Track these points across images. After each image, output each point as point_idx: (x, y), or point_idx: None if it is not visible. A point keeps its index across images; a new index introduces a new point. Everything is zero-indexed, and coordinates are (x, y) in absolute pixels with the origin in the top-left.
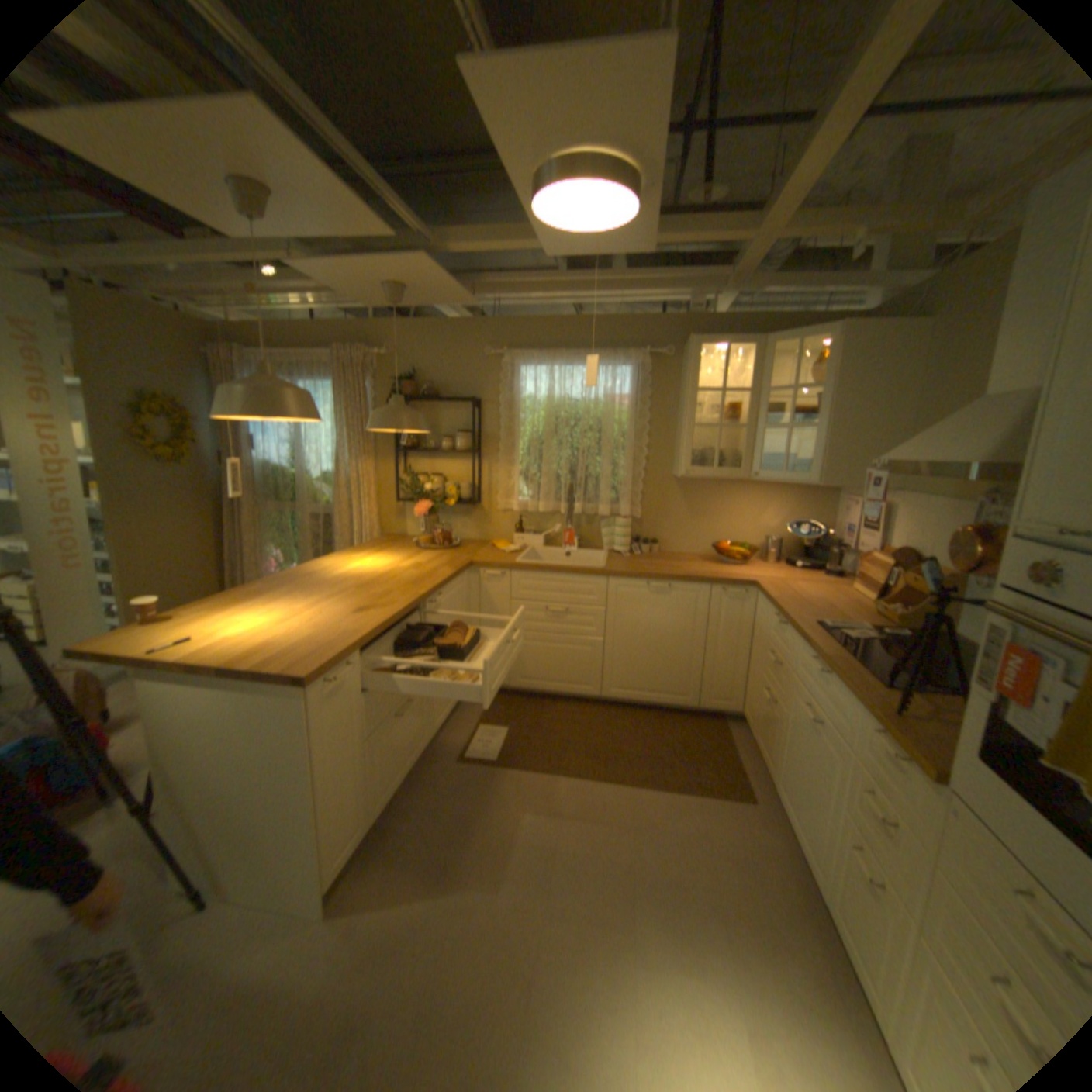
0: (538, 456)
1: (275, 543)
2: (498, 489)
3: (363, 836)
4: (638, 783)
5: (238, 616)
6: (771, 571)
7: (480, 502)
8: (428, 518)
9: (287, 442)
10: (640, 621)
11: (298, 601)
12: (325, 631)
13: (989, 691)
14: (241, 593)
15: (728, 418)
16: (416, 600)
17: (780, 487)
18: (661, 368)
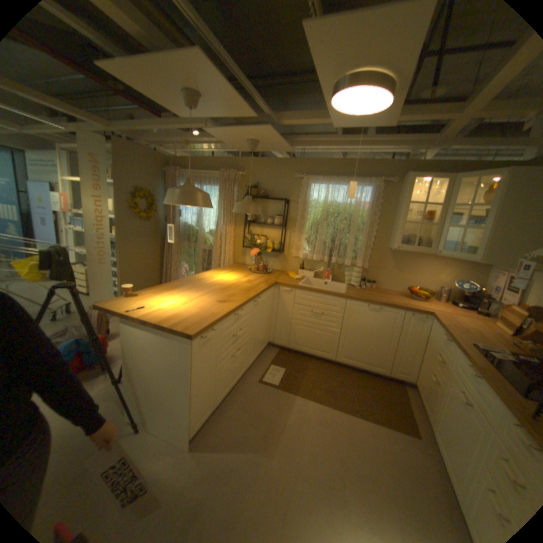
0: (315, 231)
1: (185, 261)
2: (293, 246)
3: (210, 414)
4: (352, 413)
5: (165, 298)
6: (443, 307)
7: (283, 251)
8: (256, 257)
9: (195, 214)
10: (362, 325)
11: (192, 293)
12: (203, 311)
13: None
14: (168, 286)
15: (427, 218)
16: (247, 300)
17: (454, 260)
18: (389, 188)
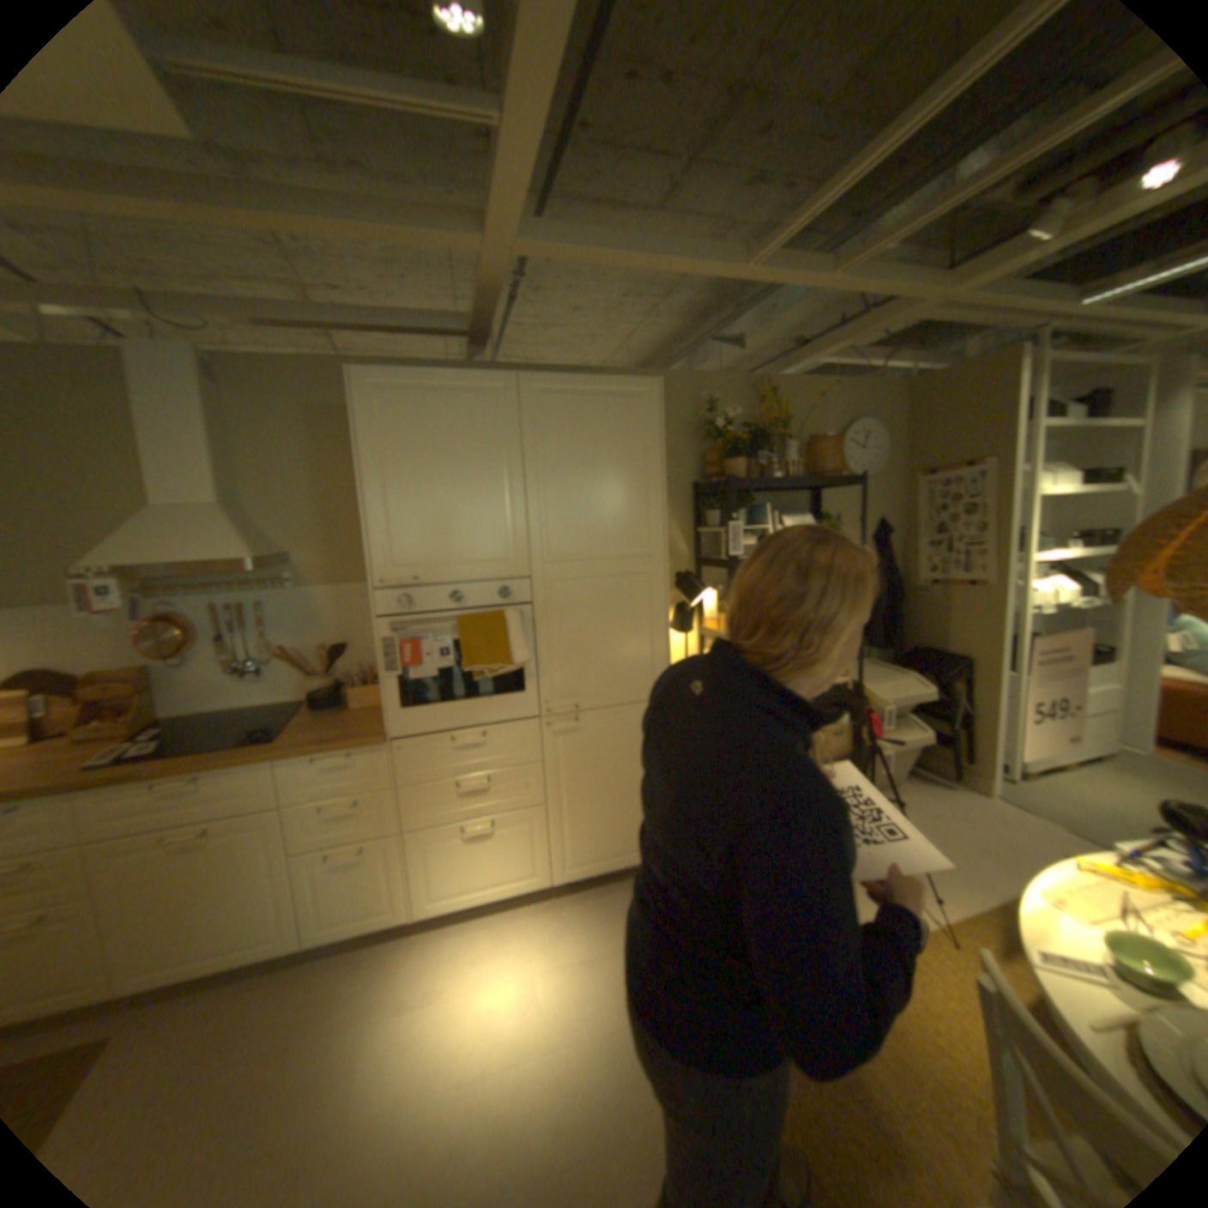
0: None
1: None
2: None
3: None
4: None
5: None
6: None
7: None
8: None
9: None
10: None
11: None
12: None
13: (393, 672)
14: None
15: None
16: None
17: None
18: None
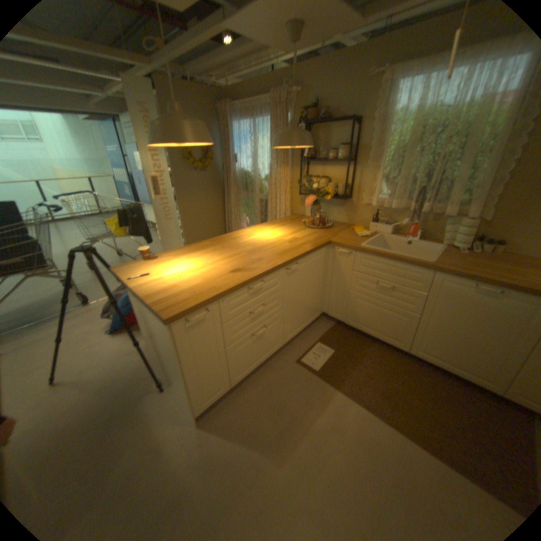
0: (400, 161)
1: (244, 214)
2: (364, 188)
3: (225, 393)
4: (415, 438)
5: (179, 263)
6: None
7: (351, 197)
8: (313, 207)
9: (250, 158)
10: (459, 313)
11: (213, 258)
12: (204, 284)
13: None
14: (195, 247)
15: None
16: (272, 269)
17: None
18: None
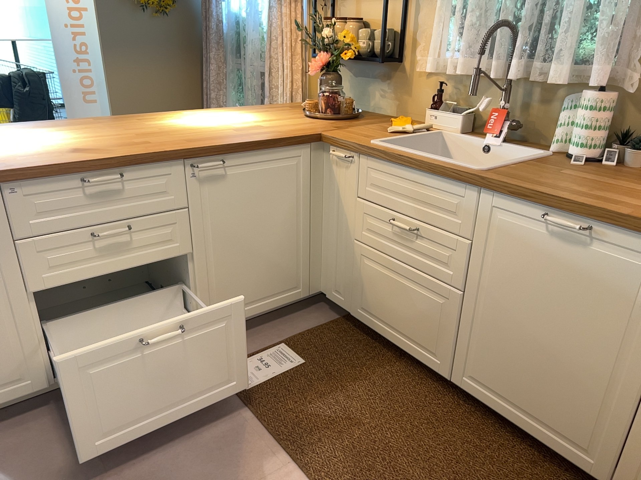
0: None
1: (235, 102)
2: (418, 39)
3: (37, 390)
4: None
5: (0, 137)
6: None
7: (400, 61)
8: (324, 78)
9: None
10: (523, 284)
11: (68, 135)
12: None
13: None
14: (59, 123)
15: None
16: (148, 156)
17: None
18: None
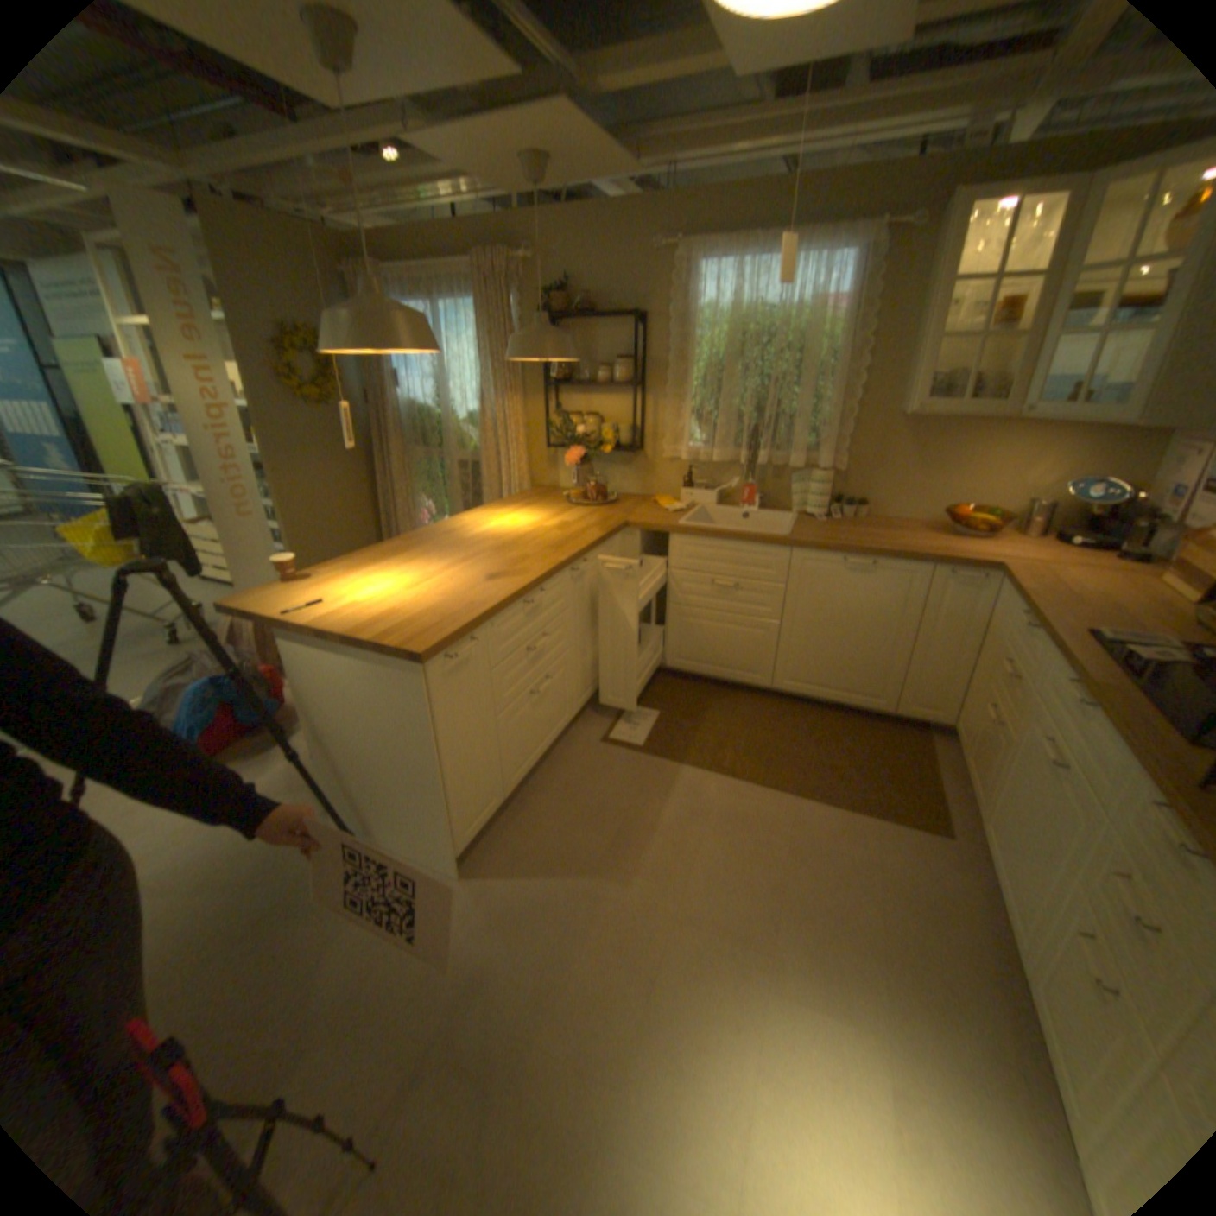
0: (716, 388)
1: (426, 494)
2: (664, 432)
3: (498, 807)
4: (803, 793)
5: (370, 579)
6: (1031, 548)
7: (642, 448)
8: (580, 469)
9: (430, 379)
10: (829, 605)
11: (431, 564)
12: (451, 601)
13: None
14: (379, 552)
15: (1001, 321)
16: (554, 569)
17: (1070, 426)
18: (903, 248)
